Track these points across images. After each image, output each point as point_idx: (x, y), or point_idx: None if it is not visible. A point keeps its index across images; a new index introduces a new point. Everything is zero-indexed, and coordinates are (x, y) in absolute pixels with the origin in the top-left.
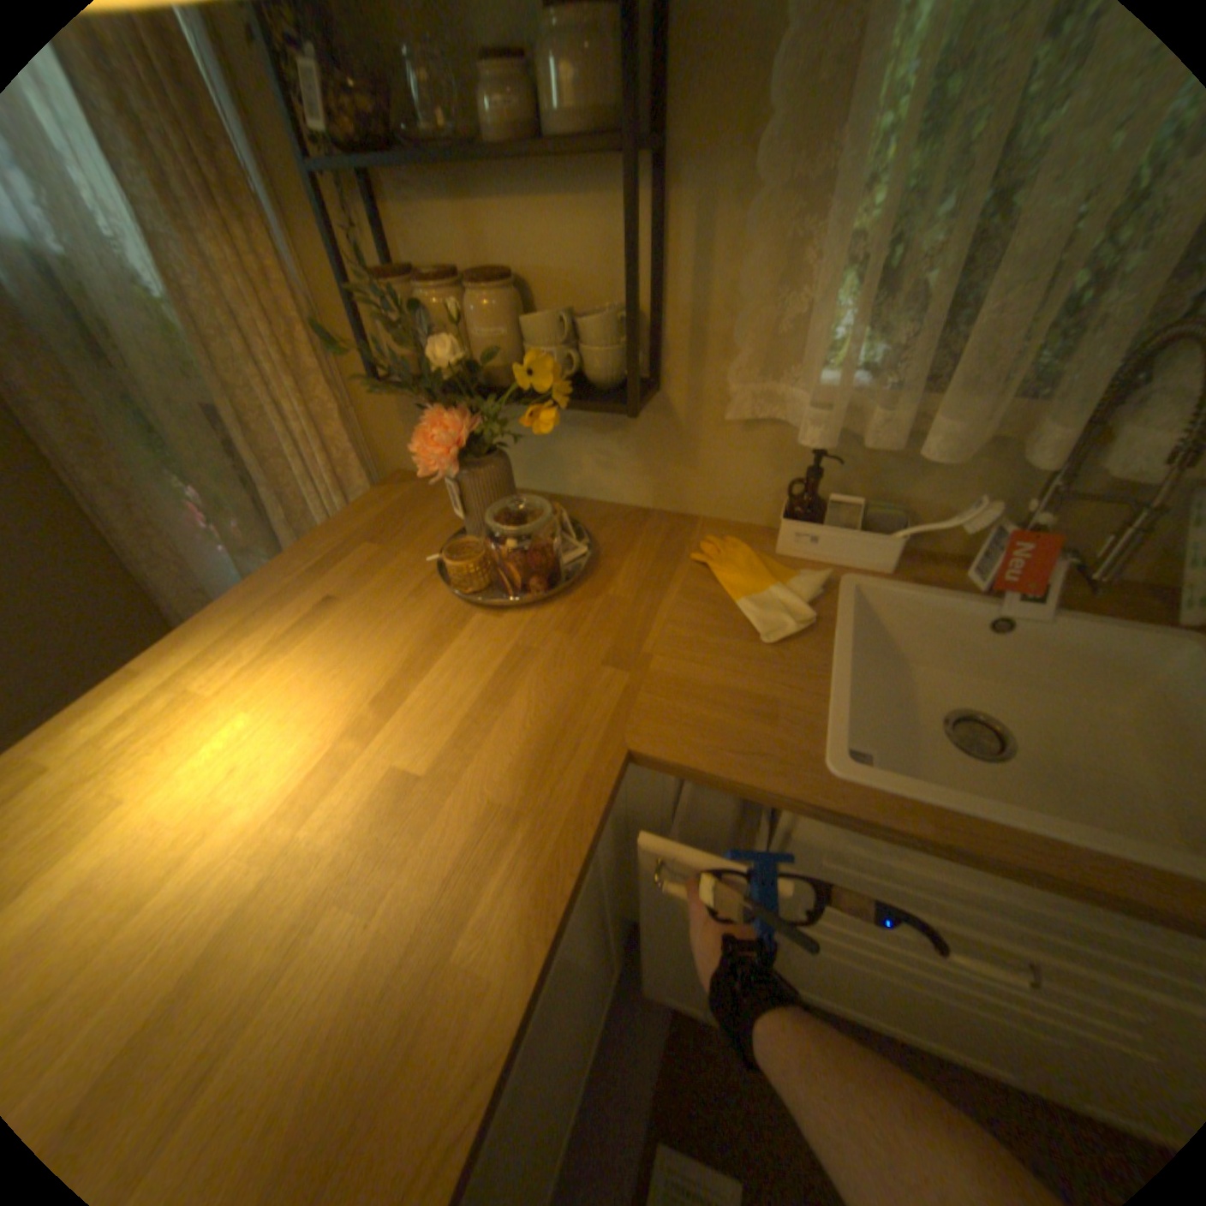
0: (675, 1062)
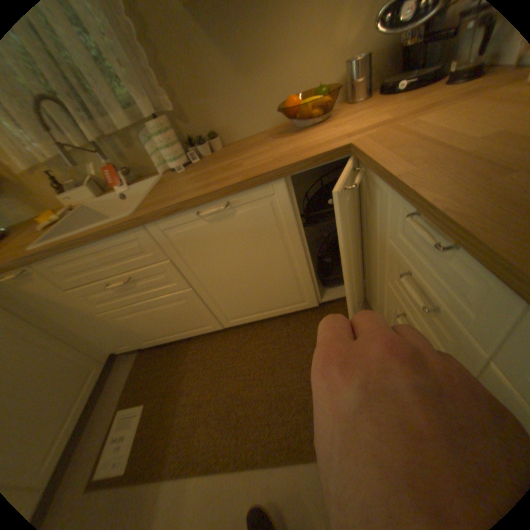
0: (129, 386)
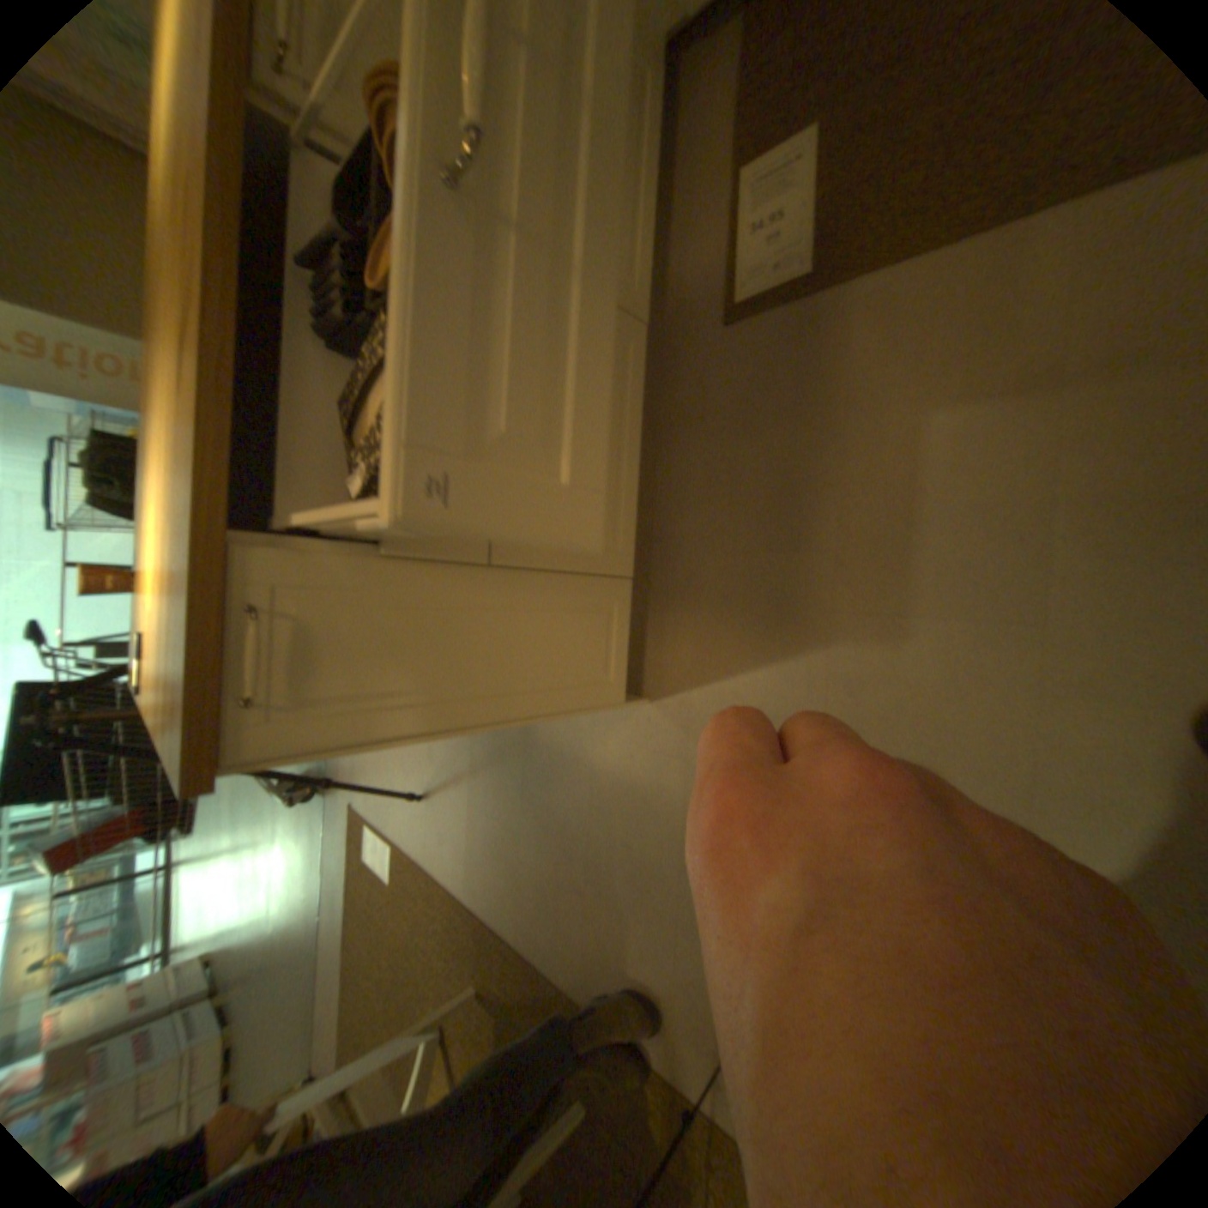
0: (745, 109)
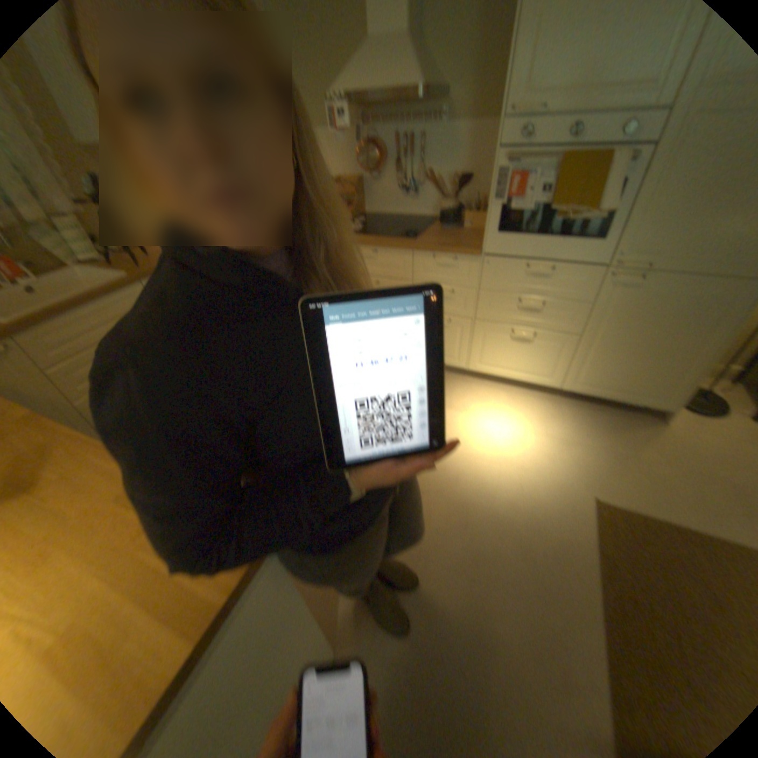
0: None
